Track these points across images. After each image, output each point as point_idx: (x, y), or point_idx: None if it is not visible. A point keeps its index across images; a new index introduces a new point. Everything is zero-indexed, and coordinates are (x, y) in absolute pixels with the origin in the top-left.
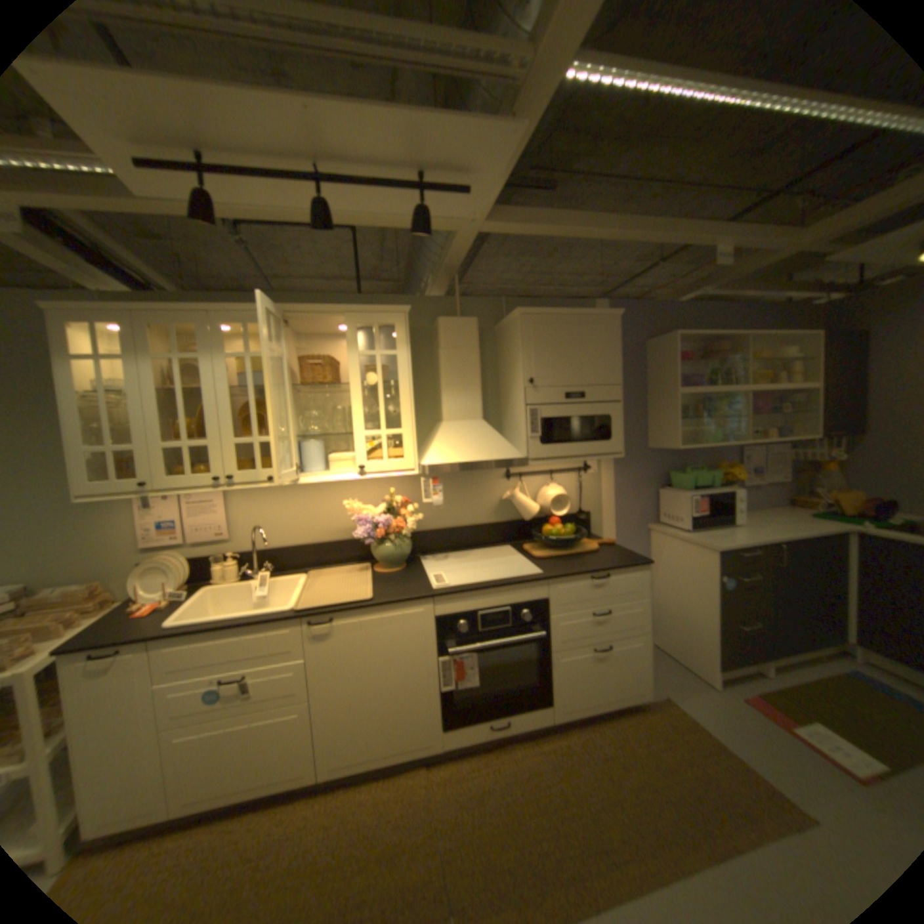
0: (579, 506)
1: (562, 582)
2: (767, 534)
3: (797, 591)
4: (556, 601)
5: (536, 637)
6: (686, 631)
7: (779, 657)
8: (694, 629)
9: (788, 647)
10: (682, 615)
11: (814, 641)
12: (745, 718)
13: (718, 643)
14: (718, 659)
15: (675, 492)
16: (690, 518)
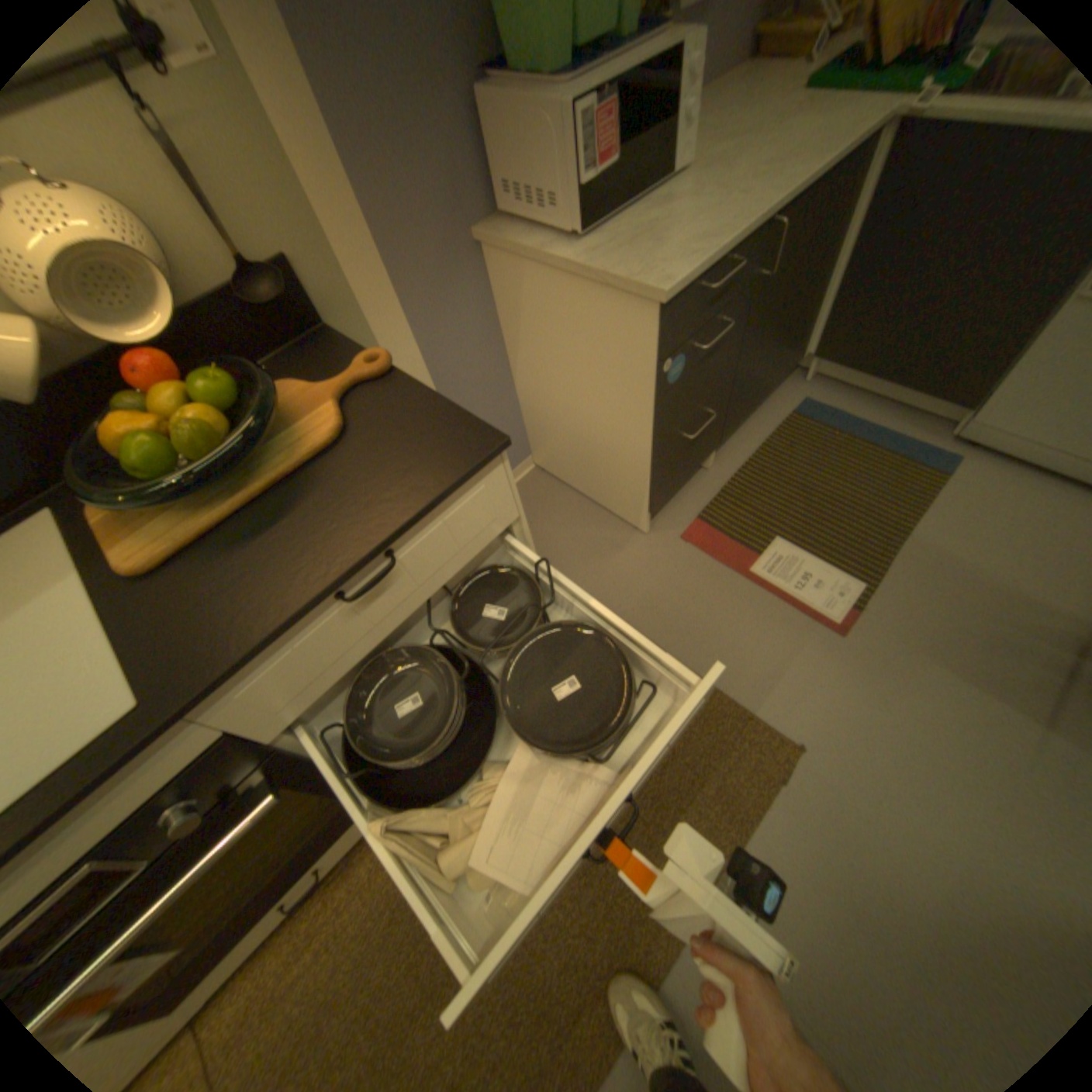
0: (223, 247)
1: (230, 681)
2: (743, 182)
3: (771, 311)
4: (254, 718)
5: (246, 826)
6: (585, 453)
7: (723, 437)
8: (600, 451)
9: (736, 415)
10: (575, 427)
11: (768, 382)
12: (684, 573)
13: (644, 475)
14: (644, 496)
15: (516, 85)
16: (571, 184)
